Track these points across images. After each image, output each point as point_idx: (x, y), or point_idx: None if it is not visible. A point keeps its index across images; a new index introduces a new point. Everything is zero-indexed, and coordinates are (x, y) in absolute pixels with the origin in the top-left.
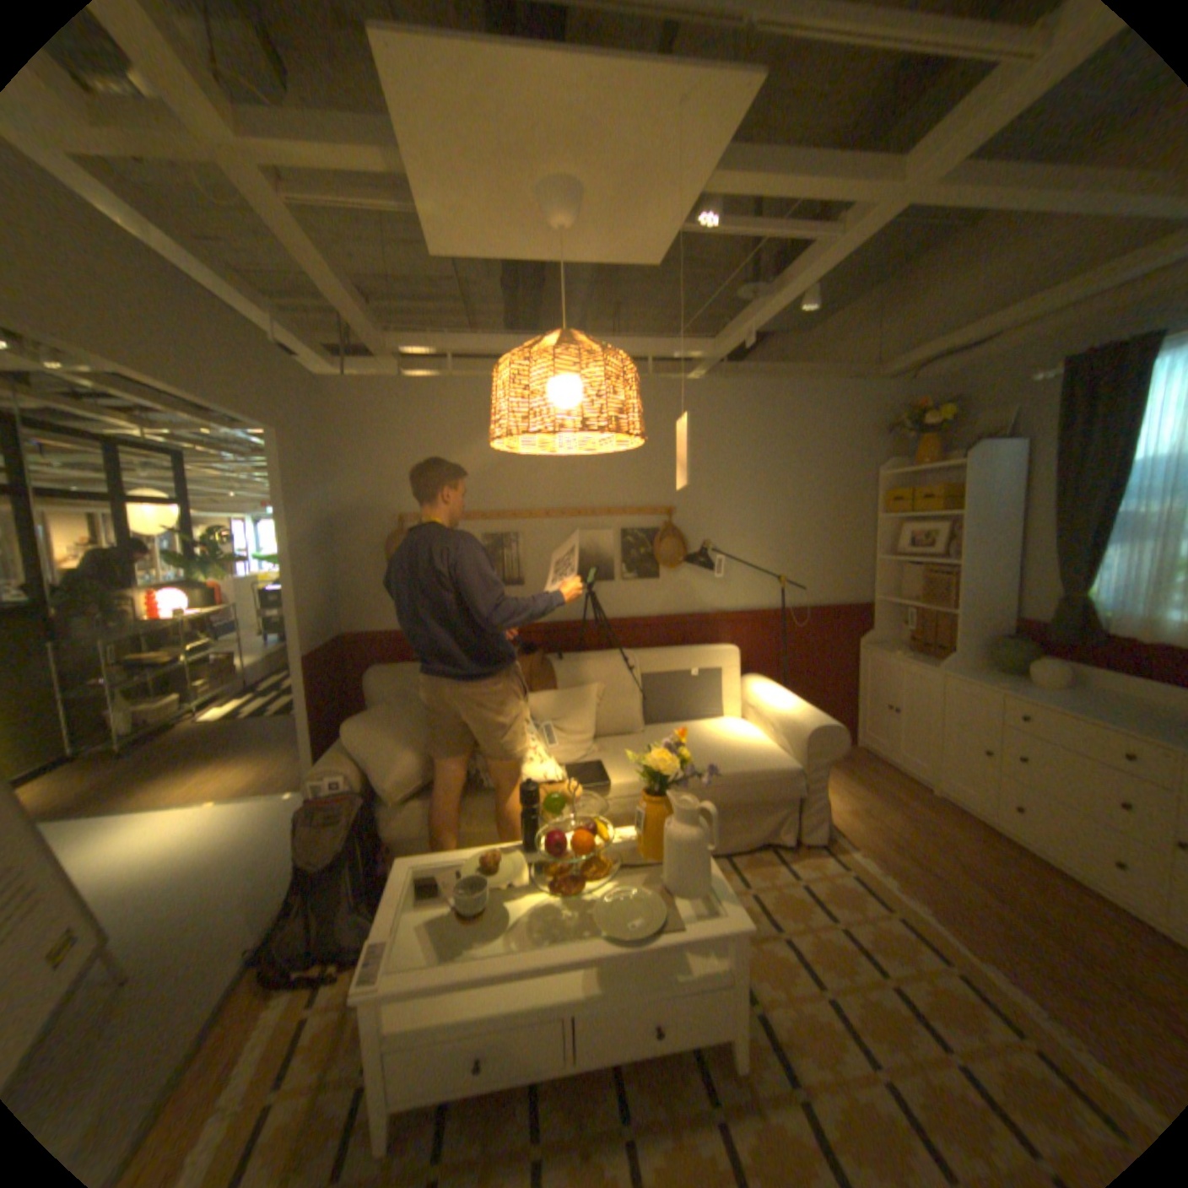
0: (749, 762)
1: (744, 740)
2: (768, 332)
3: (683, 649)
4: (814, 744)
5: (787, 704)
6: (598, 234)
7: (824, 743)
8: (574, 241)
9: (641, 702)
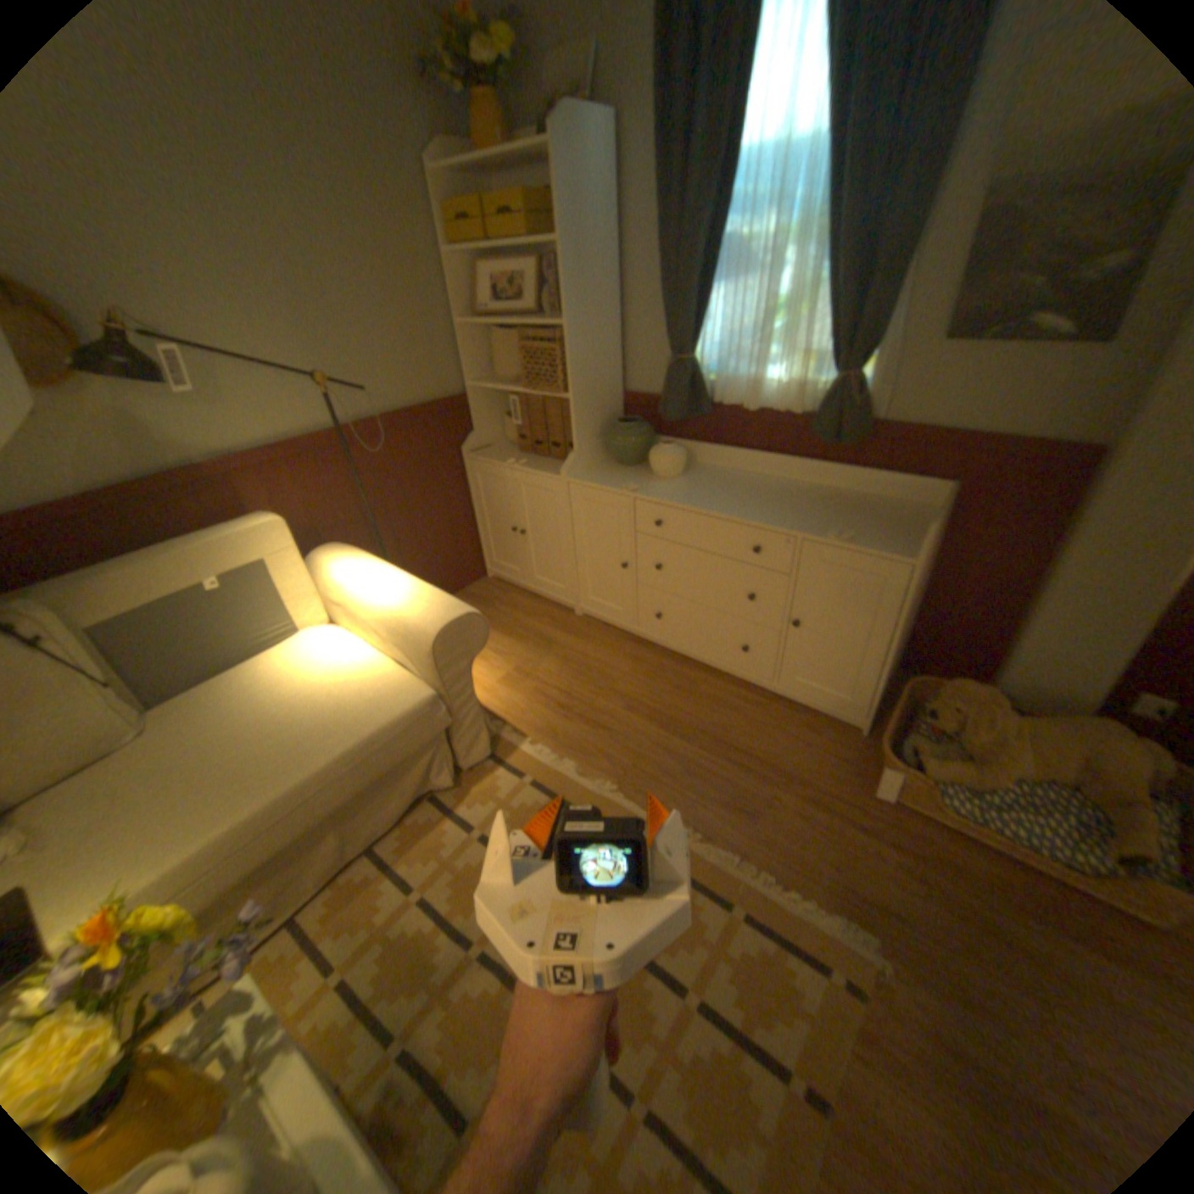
0: (353, 723)
1: (338, 674)
2: None
3: (160, 557)
4: (443, 653)
5: (389, 594)
6: None
7: (456, 644)
8: None
9: (109, 686)
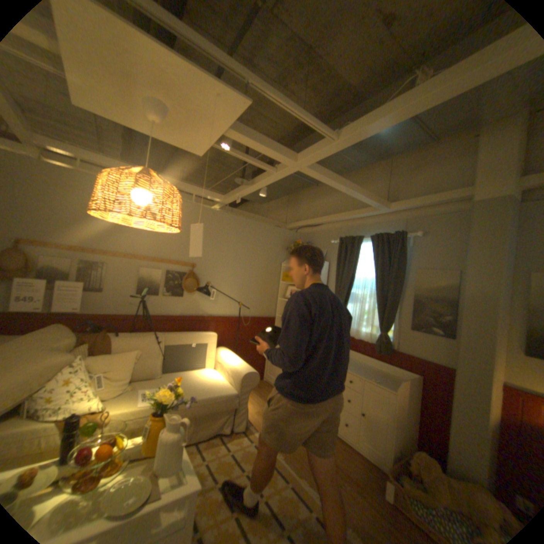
0: (214, 392)
1: (213, 380)
2: (247, 200)
3: (189, 333)
4: (244, 381)
5: (235, 362)
6: (173, 132)
7: (248, 381)
8: (161, 131)
9: (162, 361)
